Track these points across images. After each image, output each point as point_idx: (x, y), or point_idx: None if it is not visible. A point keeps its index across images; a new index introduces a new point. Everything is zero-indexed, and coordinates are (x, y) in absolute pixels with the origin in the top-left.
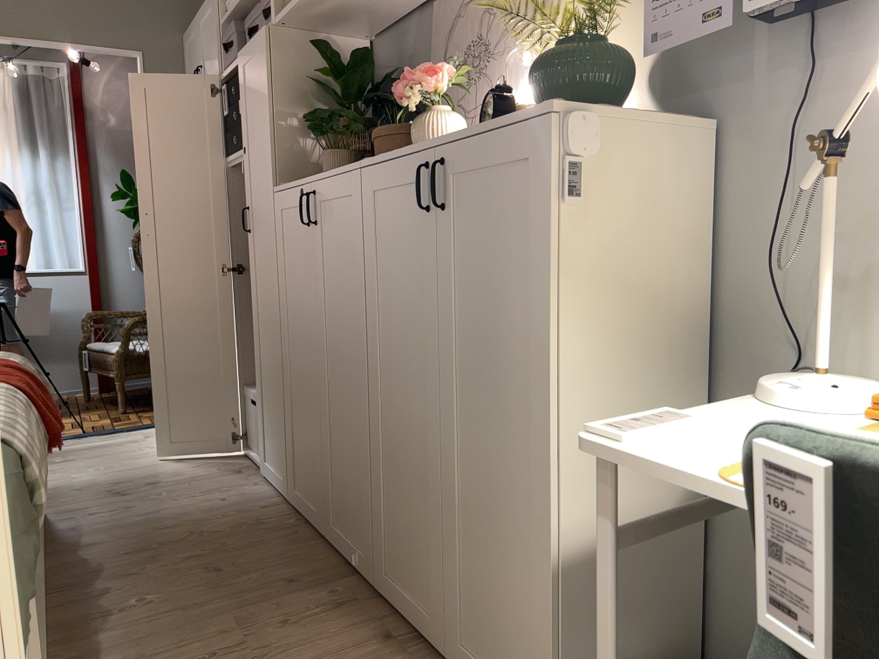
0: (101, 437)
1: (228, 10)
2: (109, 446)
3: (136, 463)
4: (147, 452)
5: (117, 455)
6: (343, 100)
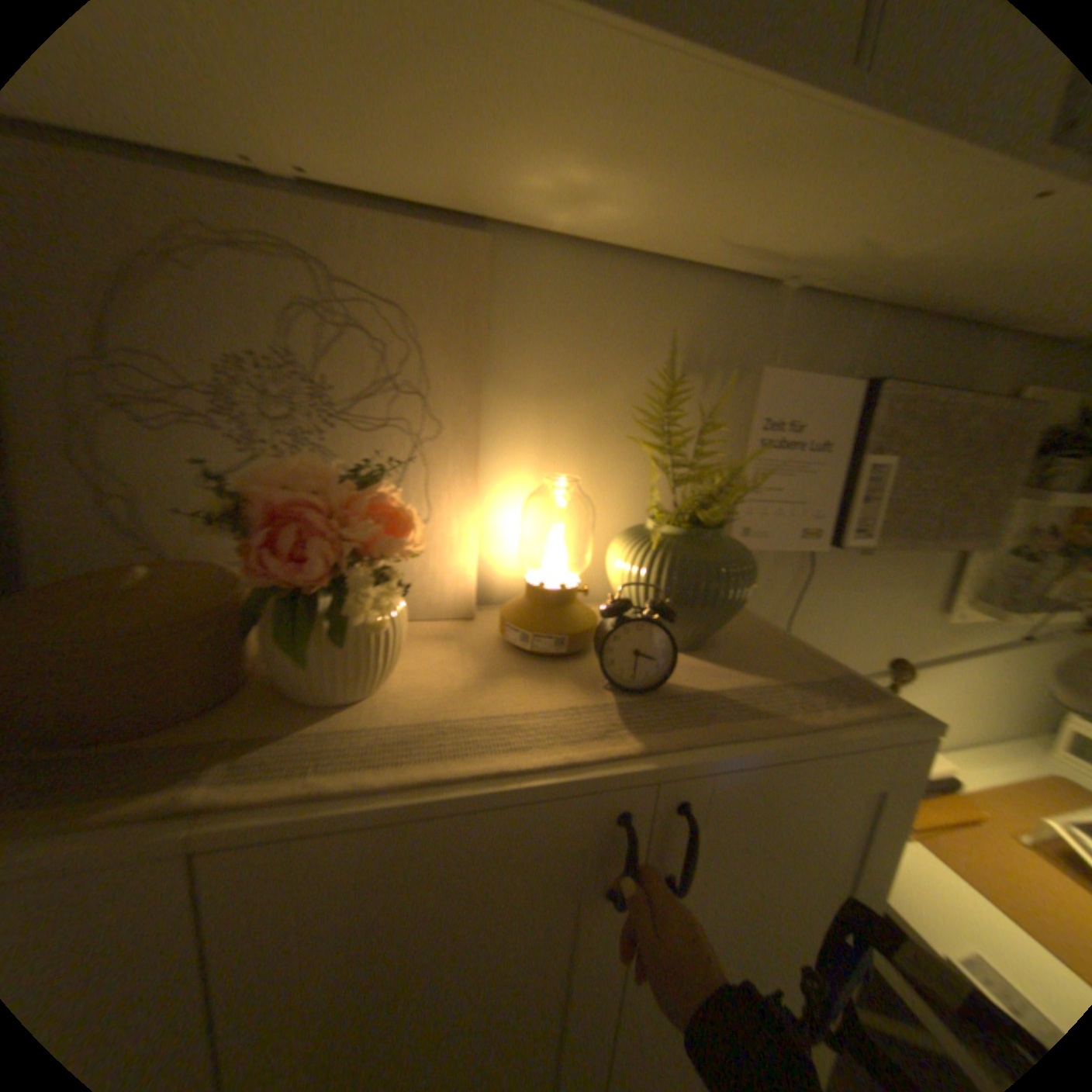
0: None
1: None
2: None
3: None
4: None
5: None
6: None
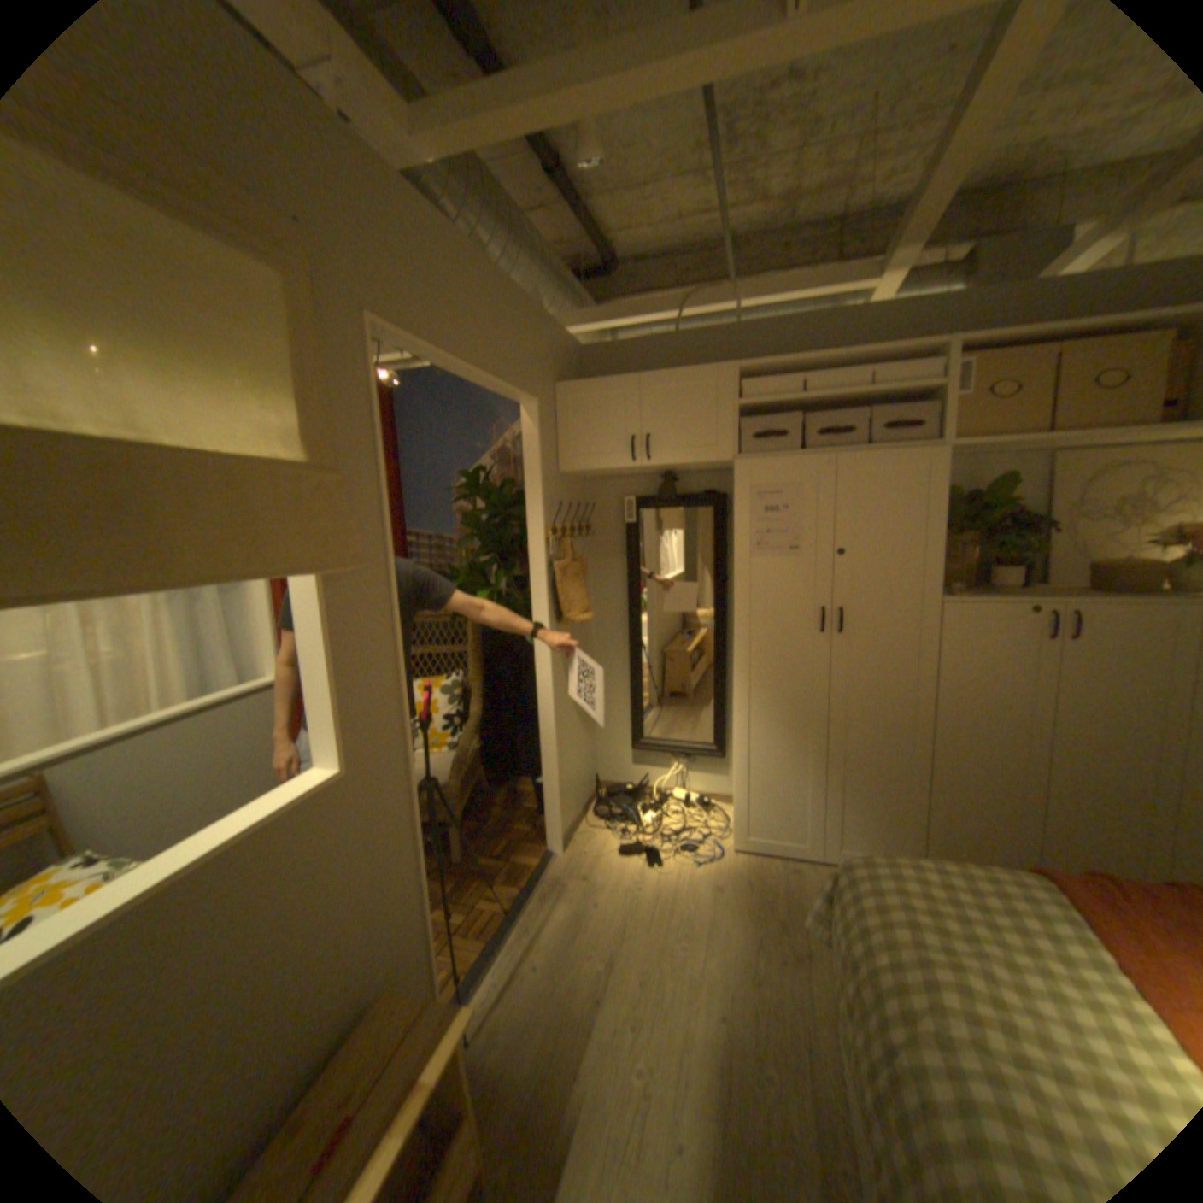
0: (531, 909)
1: (743, 393)
2: (583, 915)
3: (689, 918)
4: (652, 898)
5: (637, 921)
6: (982, 522)
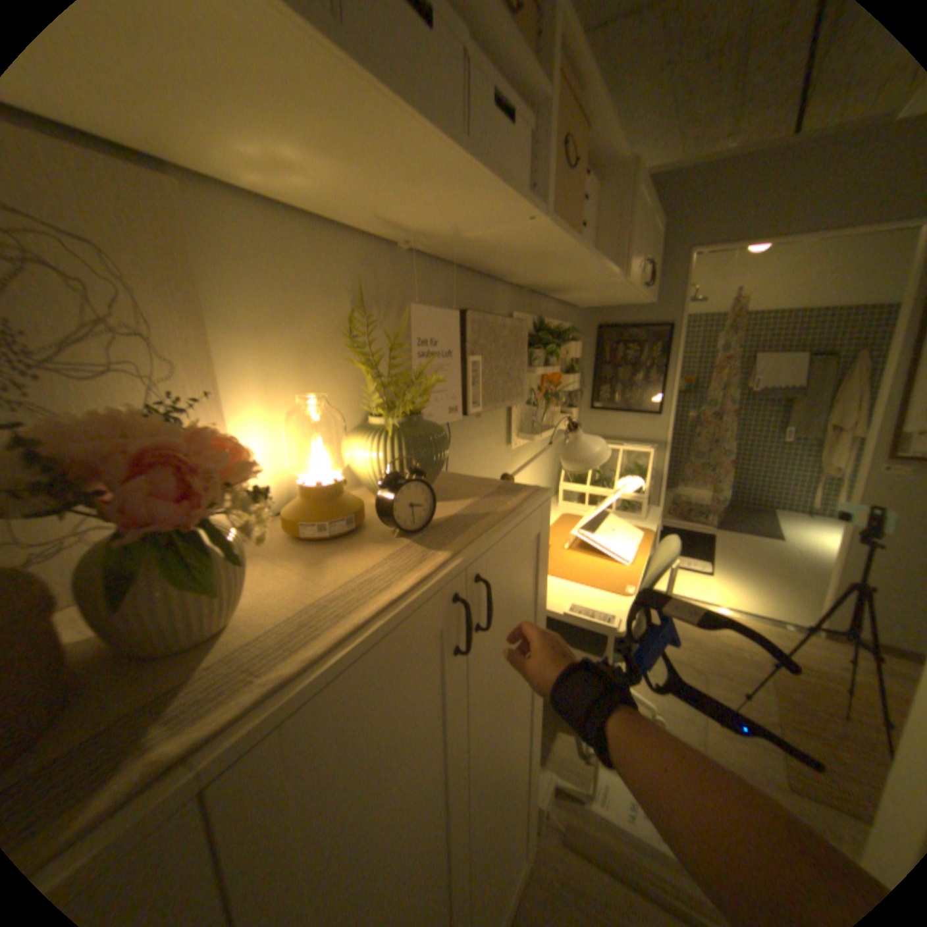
0: None
1: None
2: None
3: None
4: None
5: None
6: None
